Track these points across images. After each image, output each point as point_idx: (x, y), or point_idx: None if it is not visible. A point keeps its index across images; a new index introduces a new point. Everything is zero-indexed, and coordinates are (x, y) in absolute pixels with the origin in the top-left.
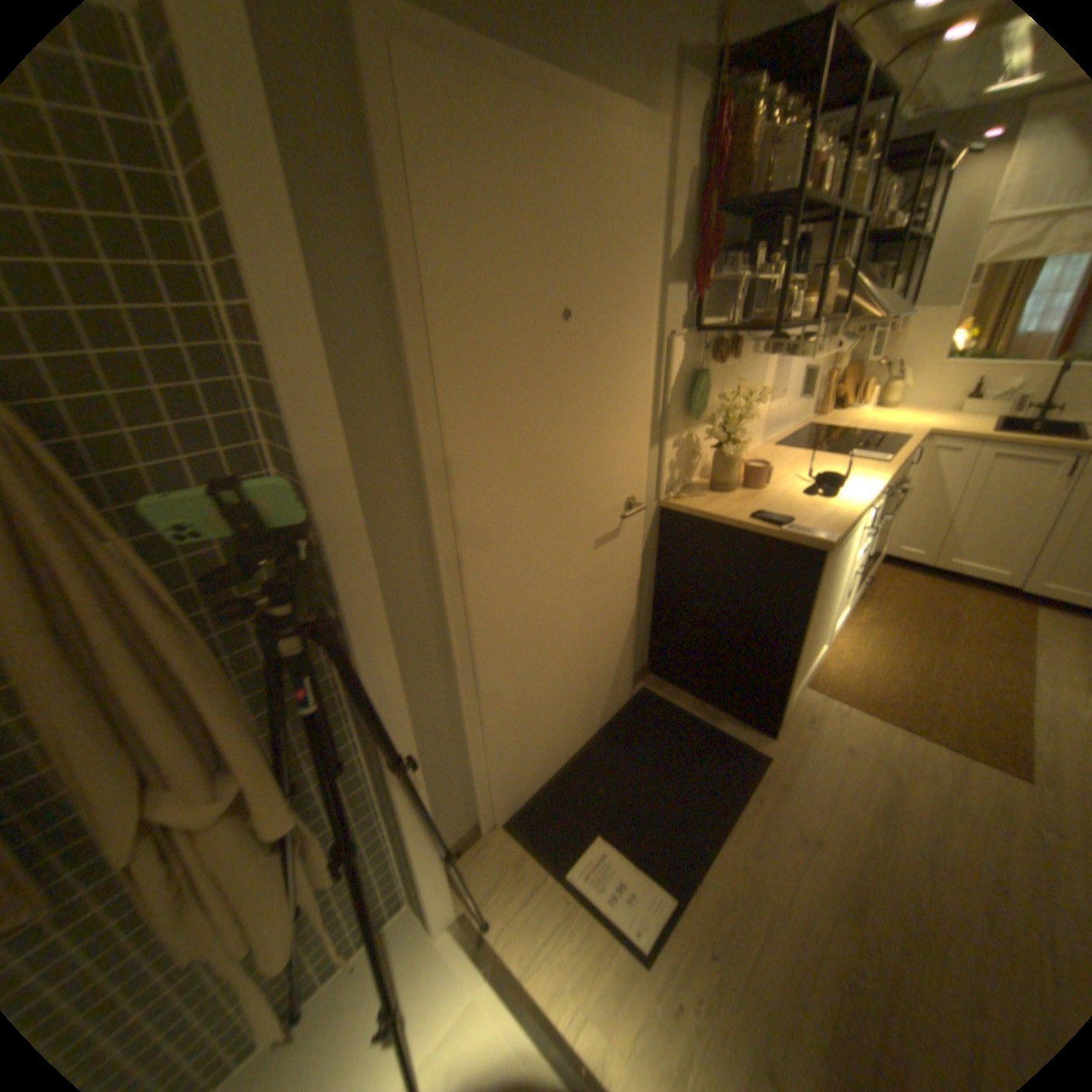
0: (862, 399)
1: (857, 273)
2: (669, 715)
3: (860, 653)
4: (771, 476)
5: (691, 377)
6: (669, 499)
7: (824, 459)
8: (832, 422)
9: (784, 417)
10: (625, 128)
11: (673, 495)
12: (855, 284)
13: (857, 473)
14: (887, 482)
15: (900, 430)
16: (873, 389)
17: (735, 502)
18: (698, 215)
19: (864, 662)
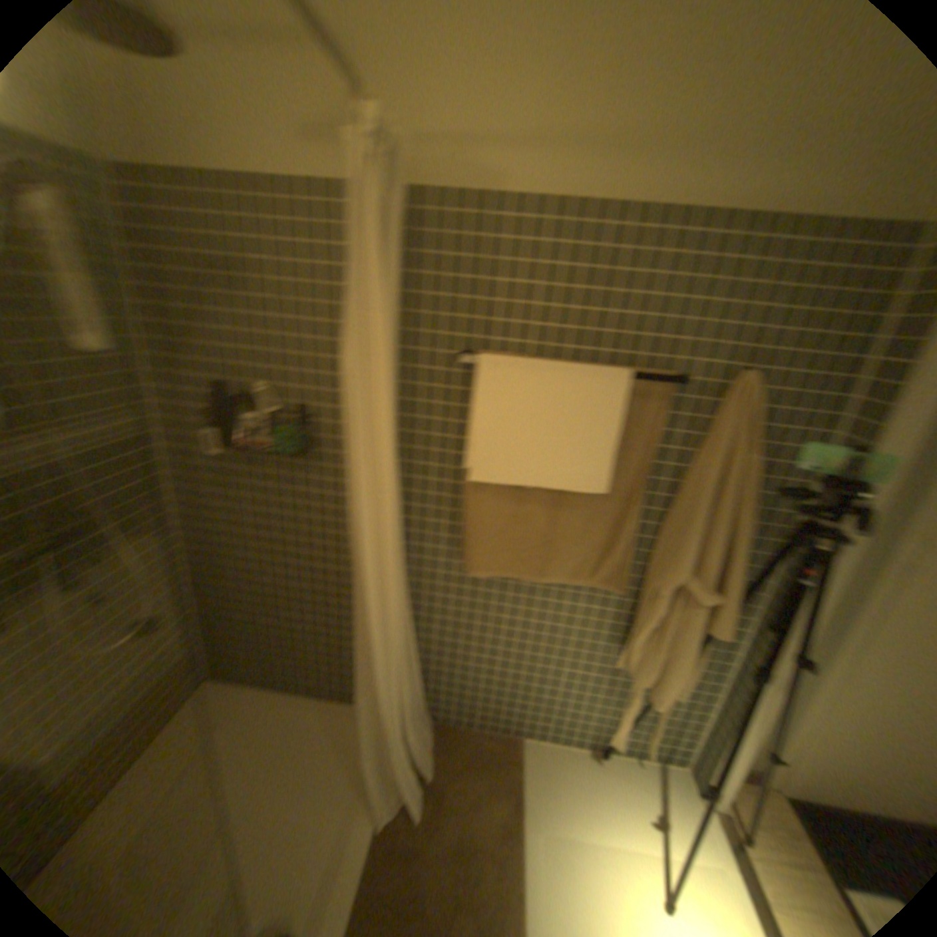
0: None
1: None
2: None
3: None
4: None
5: None
6: None
7: None
8: None
9: None
10: None
11: None
12: None
13: None
14: None
15: None
16: None
17: None
18: None
19: None
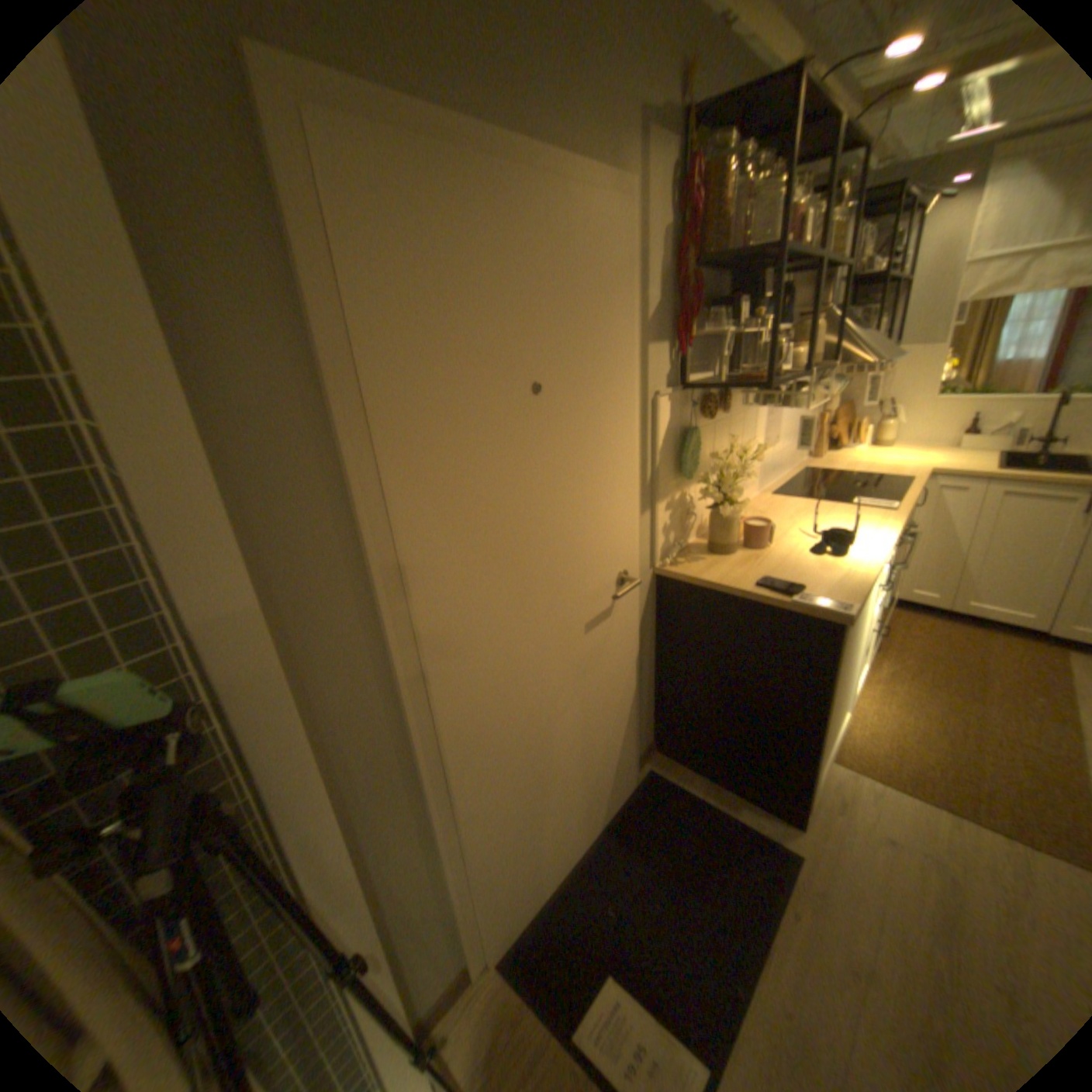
0: (855, 438)
1: (843, 319)
2: (682, 806)
3: (886, 717)
4: (772, 532)
5: (680, 436)
6: (665, 566)
7: (827, 509)
8: (828, 464)
9: (778, 463)
10: (588, 189)
11: (669, 562)
12: (842, 329)
13: (864, 524)
14: (899, 534)
15: (901, 472)
16: (866, 428)
17: (737, 566)
18: (674, 272)
19: (891, 727)
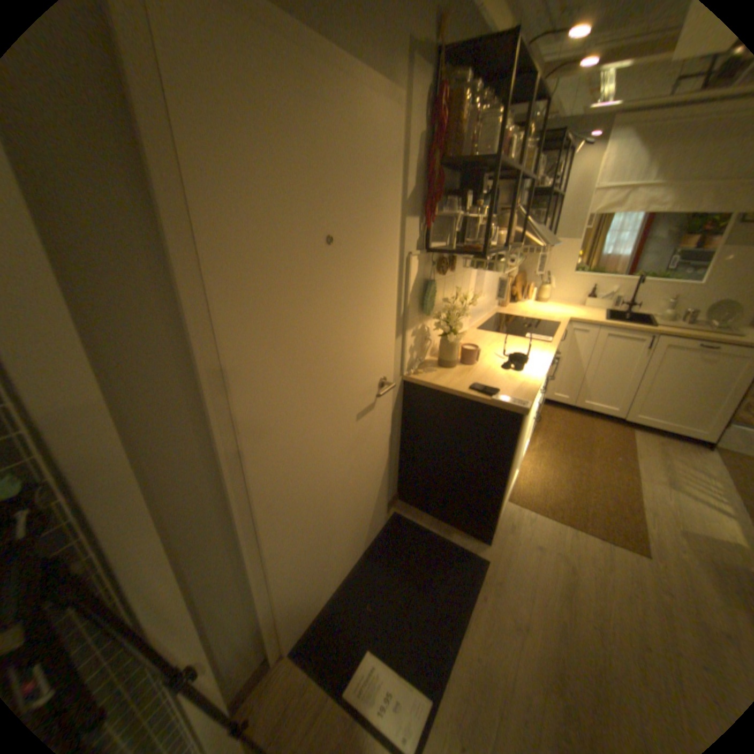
0: (526, 296)
1: (526, 216)
2: (415, 534)
3: (538, 471)
4: (478, 354)
5: (423, 285)
6: (410, 374)
7: (510, 340)
8: (510, 312)
9: (481, 309)
10: (373, 93)
11: (413, 372)
12: (525, 223)
13: (532, 351)
14: (553, 357)
15: (552, 319)
16: (532, 290)
17: (457, 376)
18: (426, 167)
19: (540, 478)
